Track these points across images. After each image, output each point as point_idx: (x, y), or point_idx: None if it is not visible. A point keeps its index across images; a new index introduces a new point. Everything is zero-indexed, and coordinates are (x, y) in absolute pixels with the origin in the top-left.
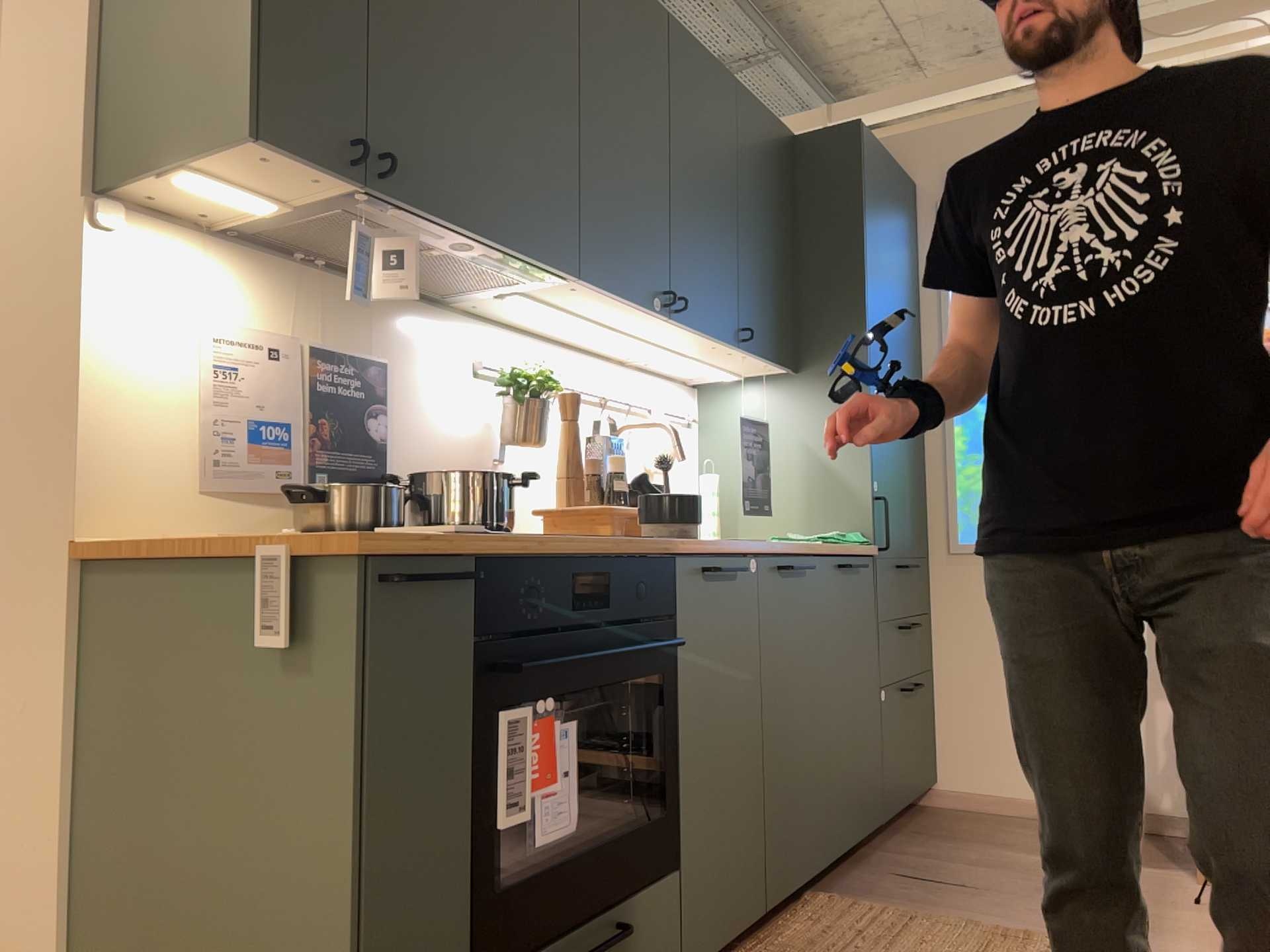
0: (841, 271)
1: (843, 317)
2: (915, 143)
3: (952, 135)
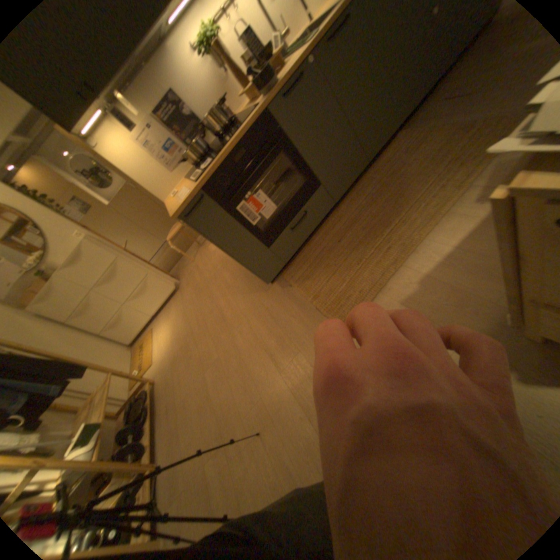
0: None
1: None
2: None
3: None
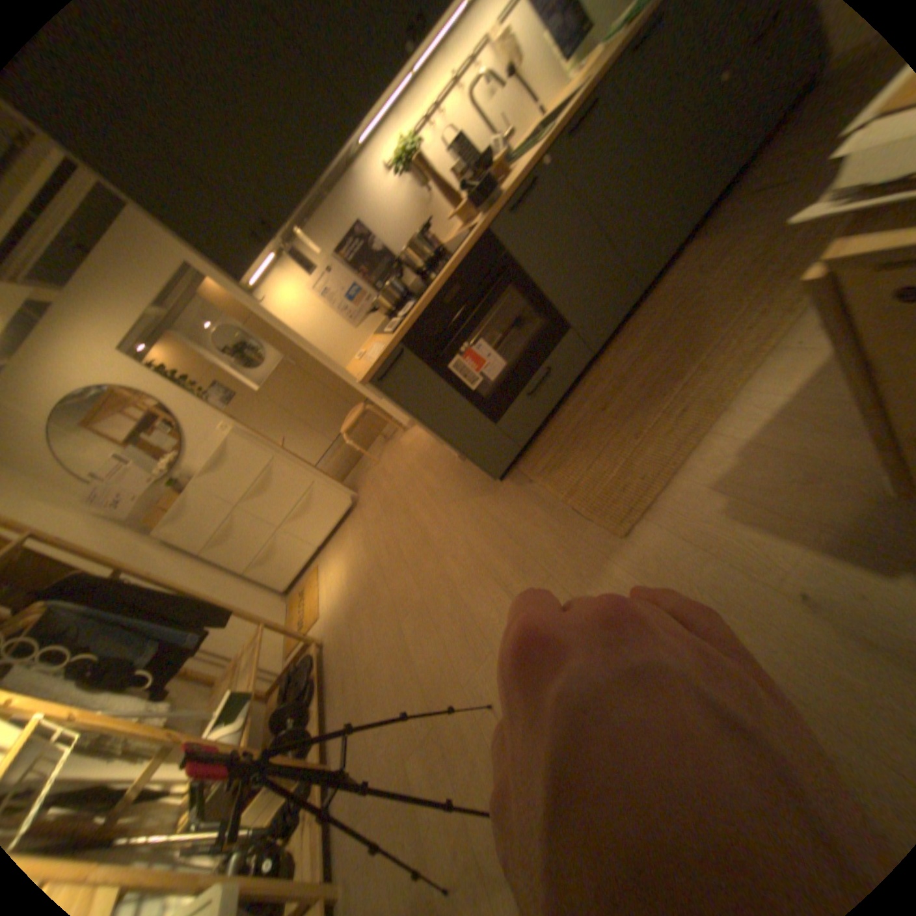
0: None
1: None
2: None
3: None
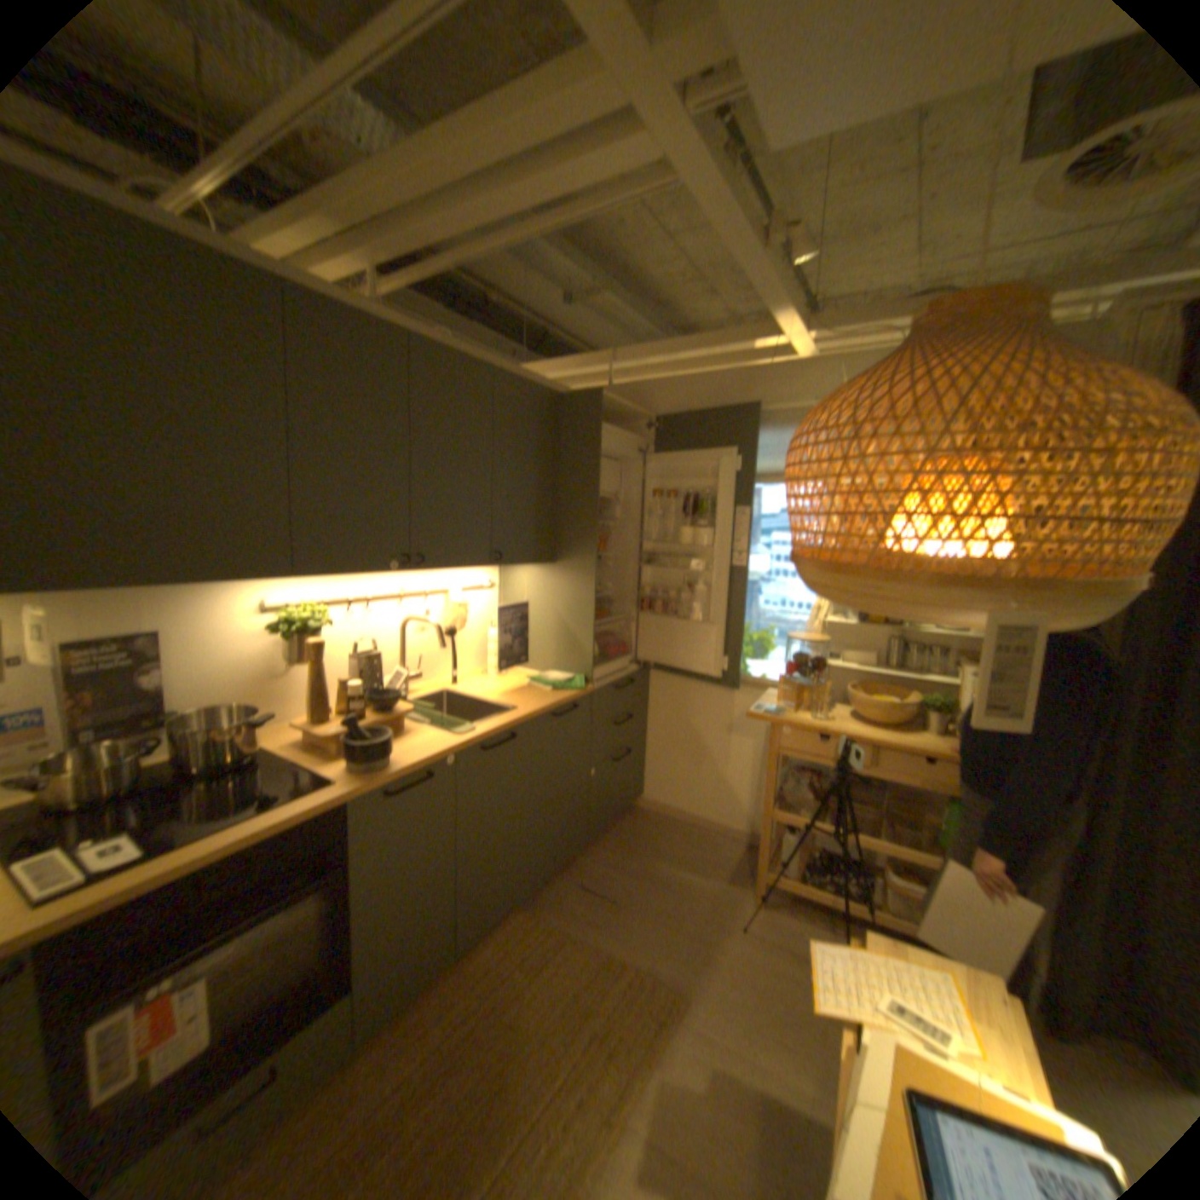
0: (583, 498)
1: (582, 531)
2: (665, 386)
3: (688, 383)
